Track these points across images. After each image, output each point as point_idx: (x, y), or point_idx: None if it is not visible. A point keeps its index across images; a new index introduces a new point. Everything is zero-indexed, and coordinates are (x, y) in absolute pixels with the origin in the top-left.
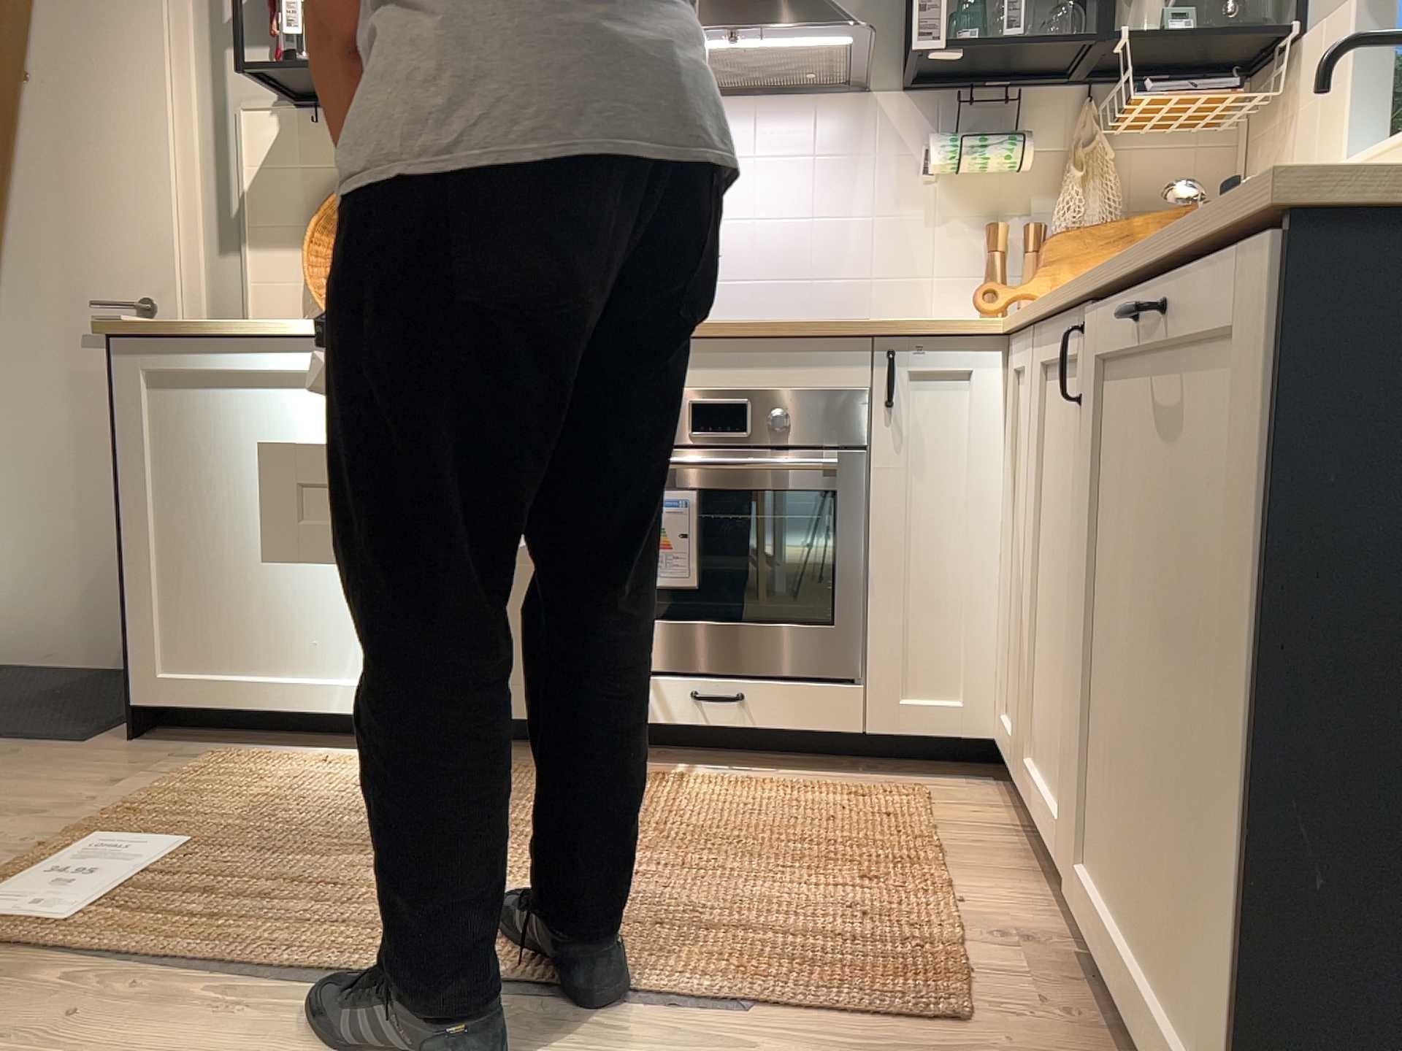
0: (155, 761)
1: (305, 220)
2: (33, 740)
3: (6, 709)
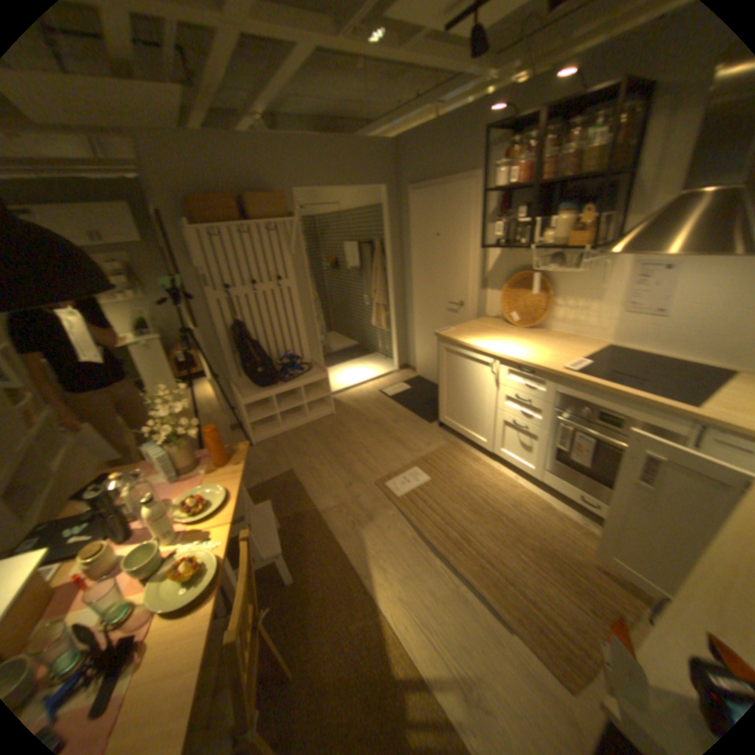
0: (441, 438)
1: (505, 281)
2: (422, 418)
3: (423, 402)
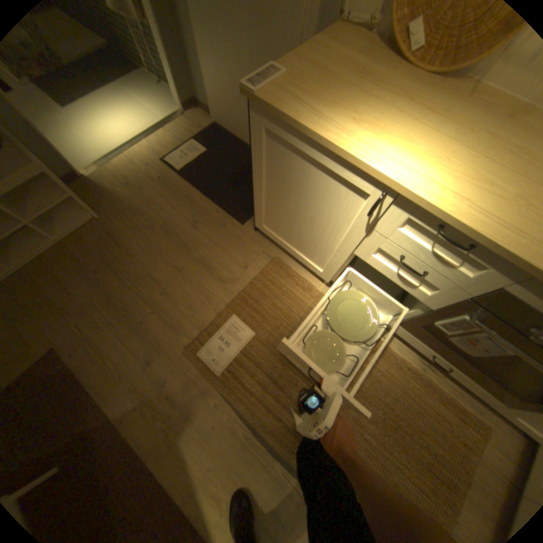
0: (259, 252)
1: None
2: (231, 215)
3: (227, 181)
